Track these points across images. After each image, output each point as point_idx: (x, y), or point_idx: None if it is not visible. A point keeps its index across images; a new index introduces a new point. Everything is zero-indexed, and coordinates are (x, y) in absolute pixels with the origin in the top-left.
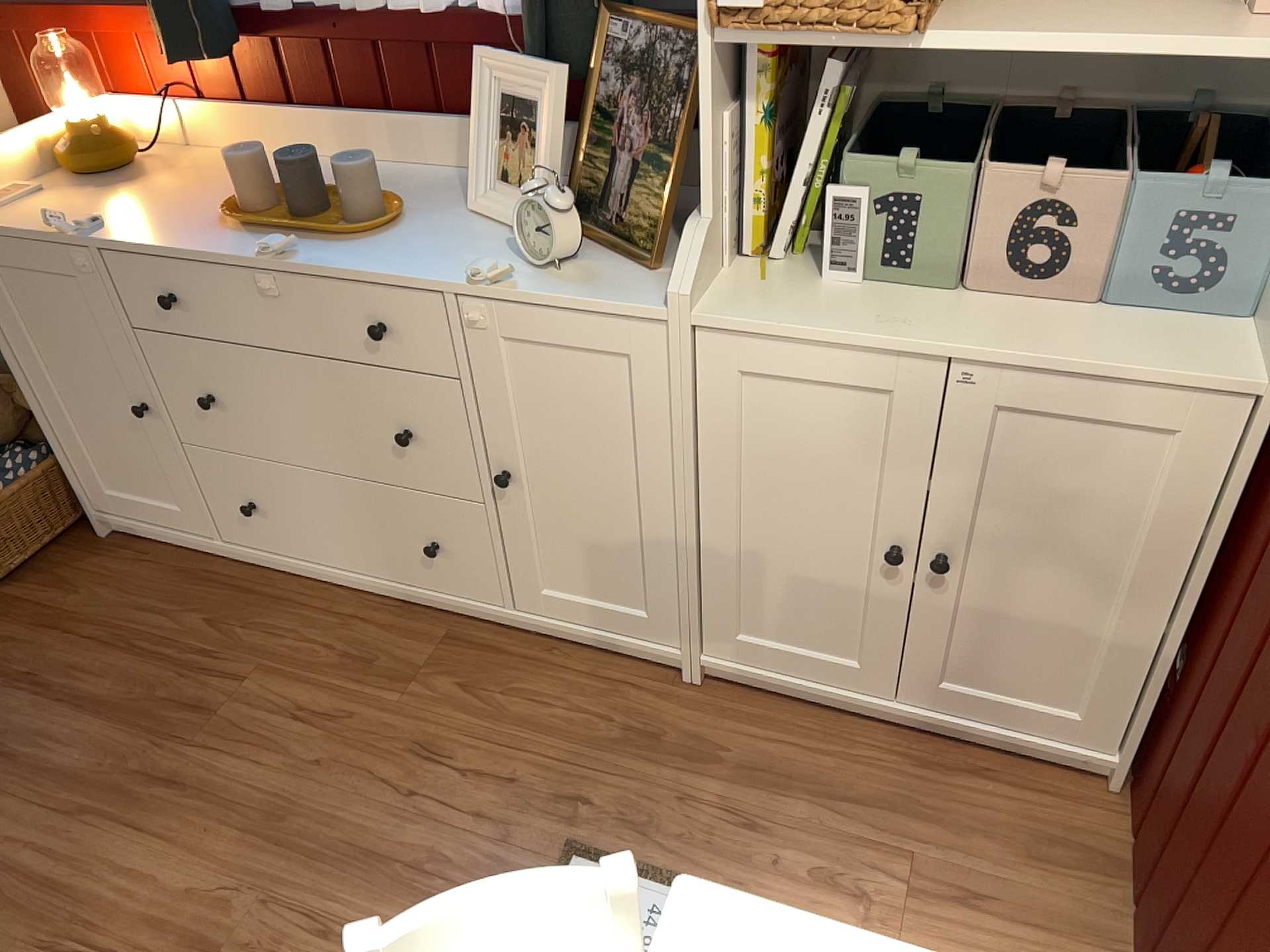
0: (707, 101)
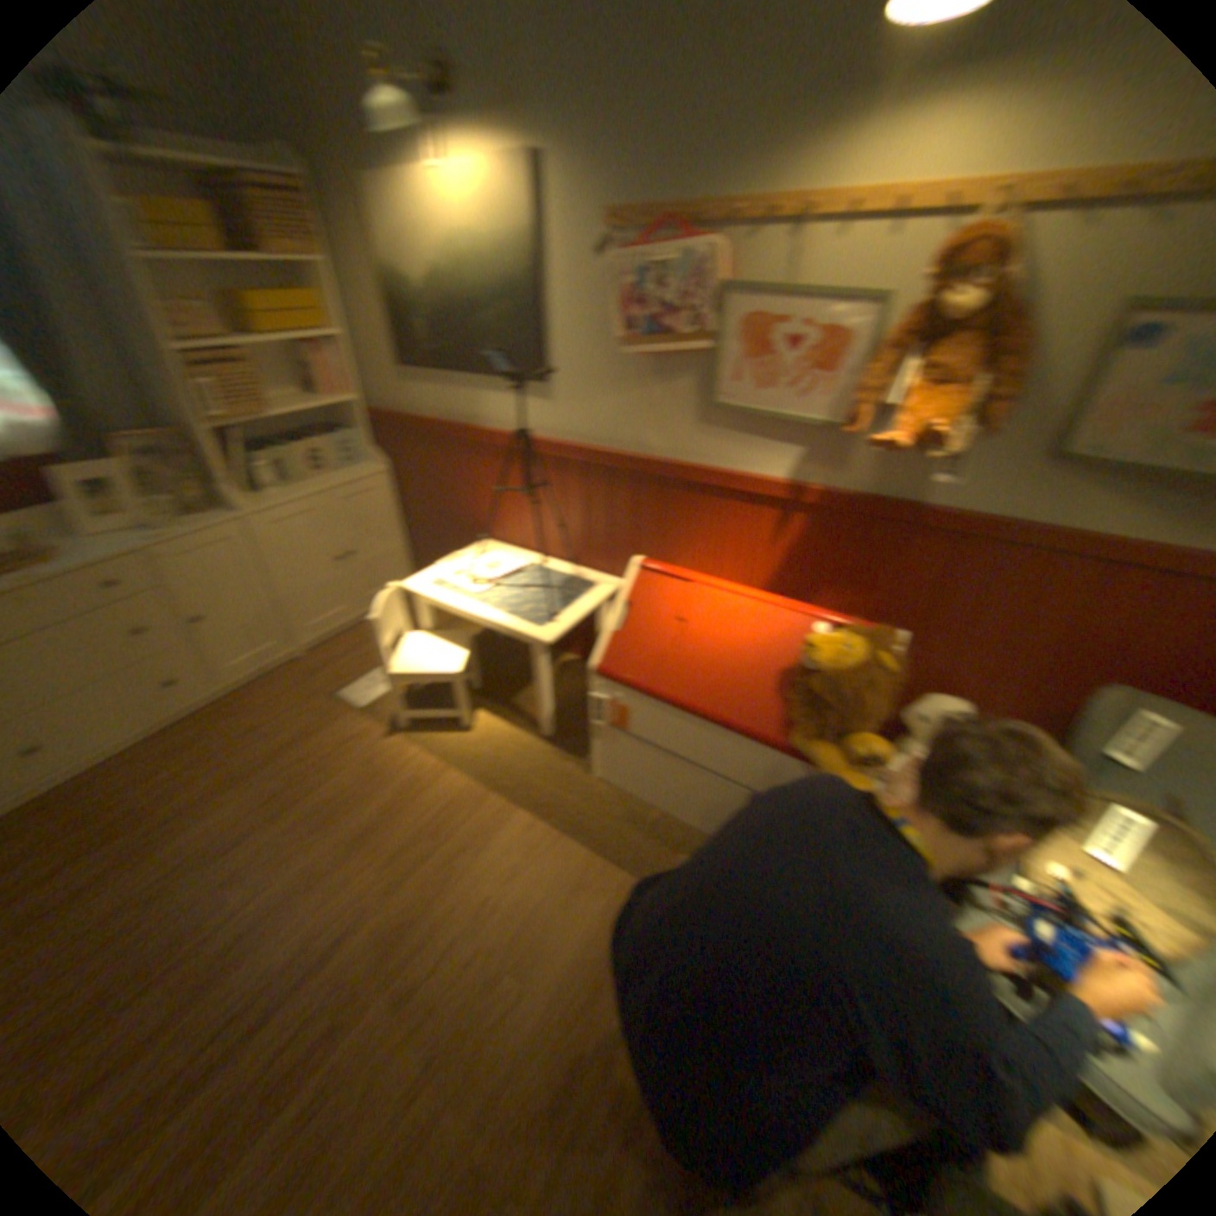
0: (199, 451)
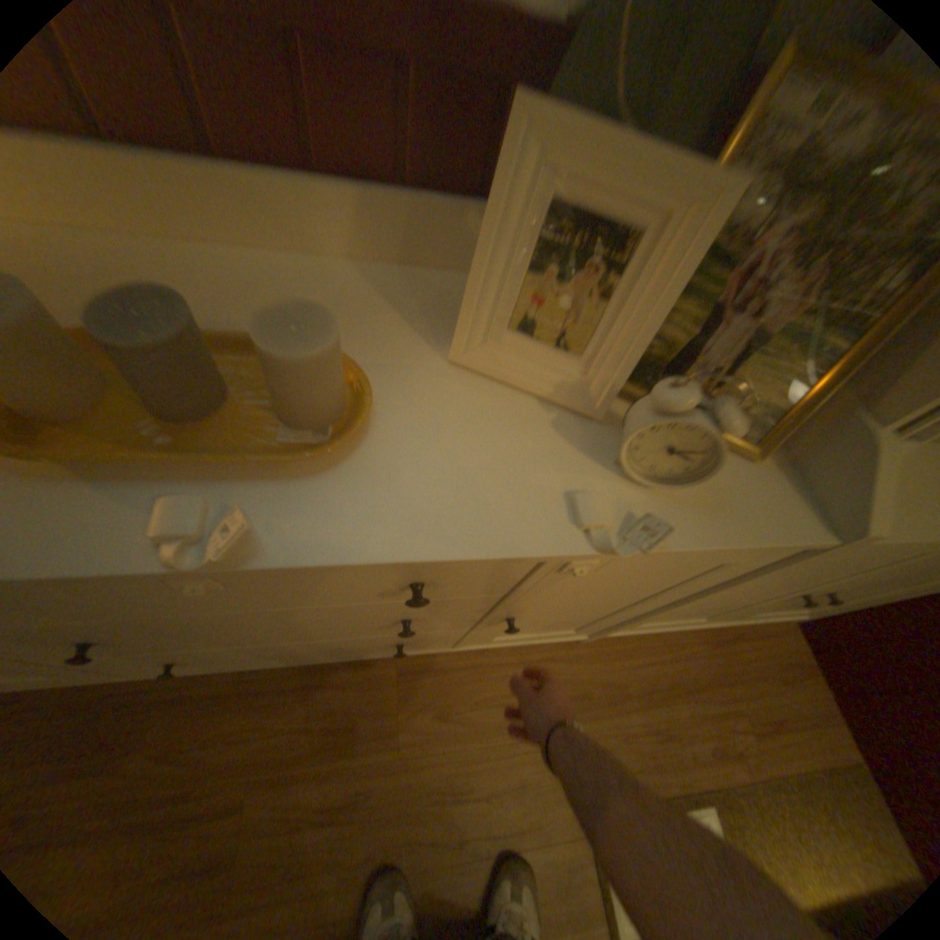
0: None
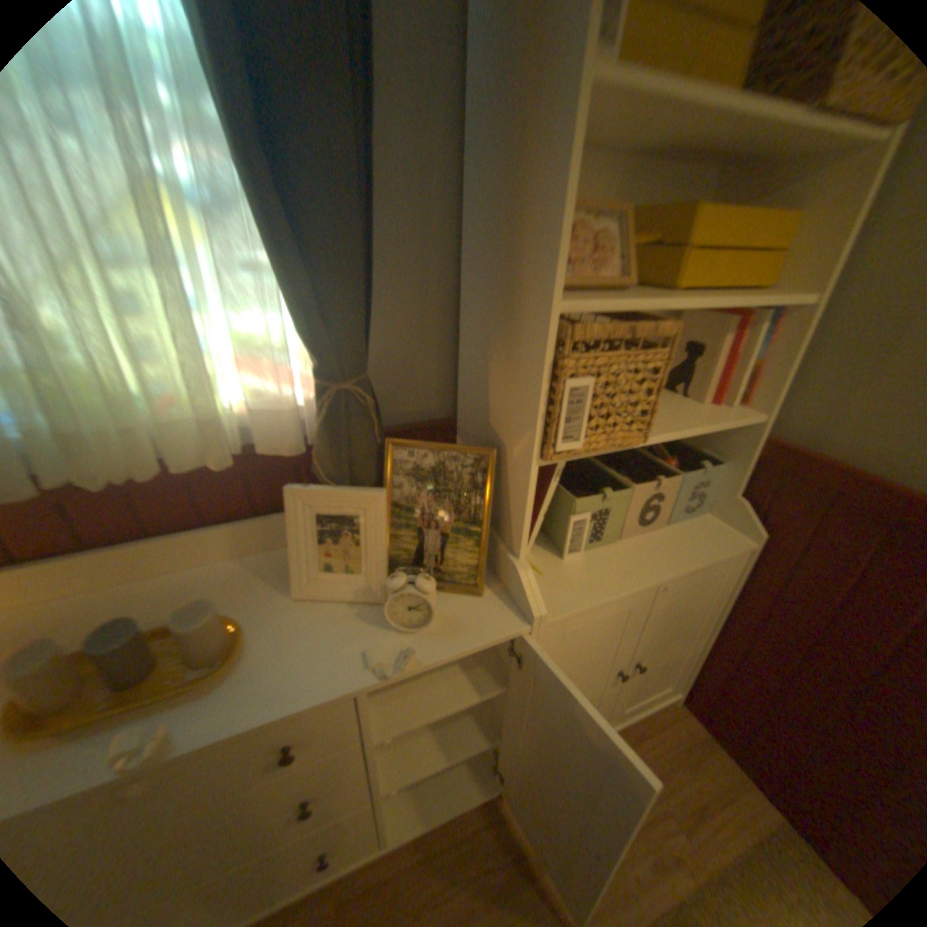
0: (525, 499)
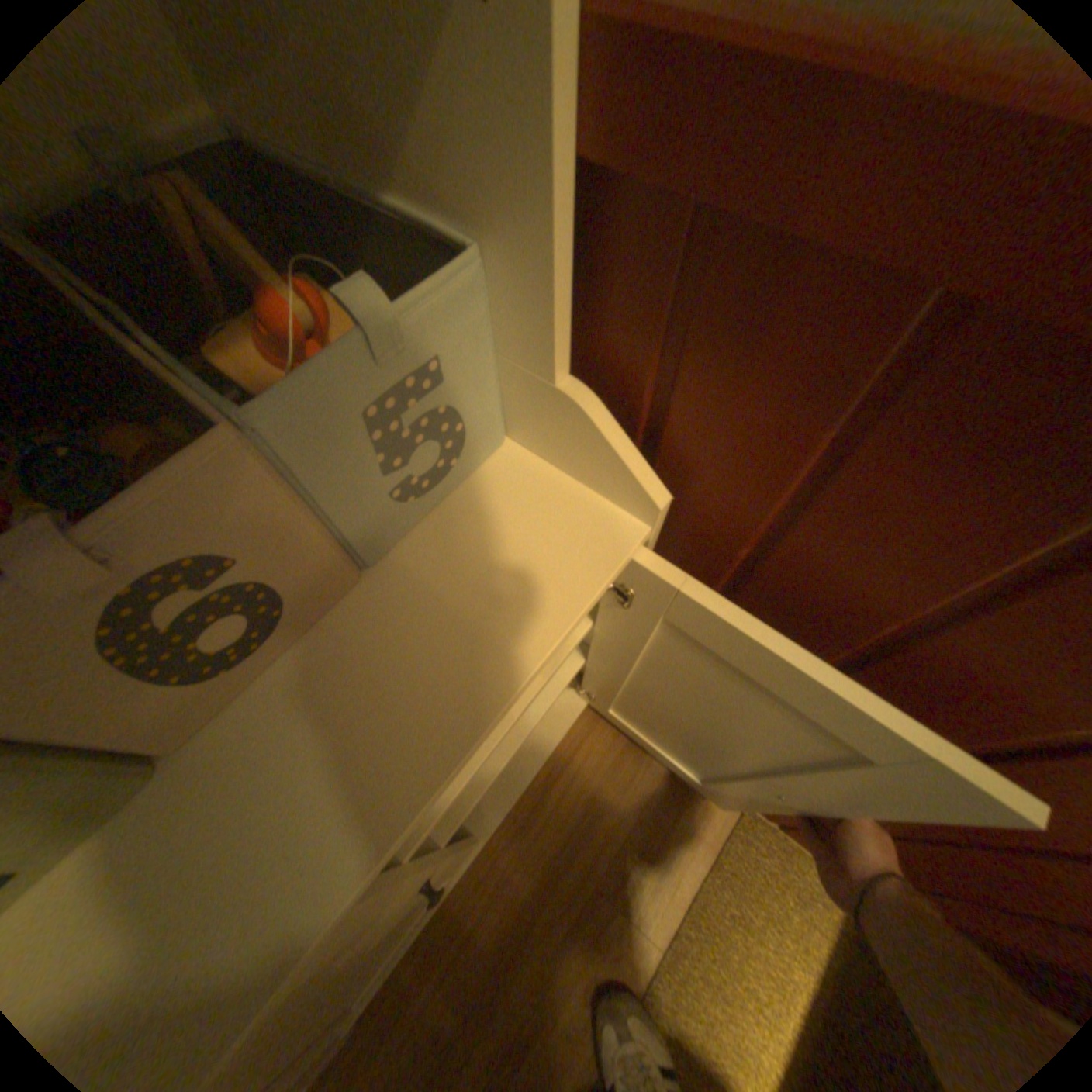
0: None
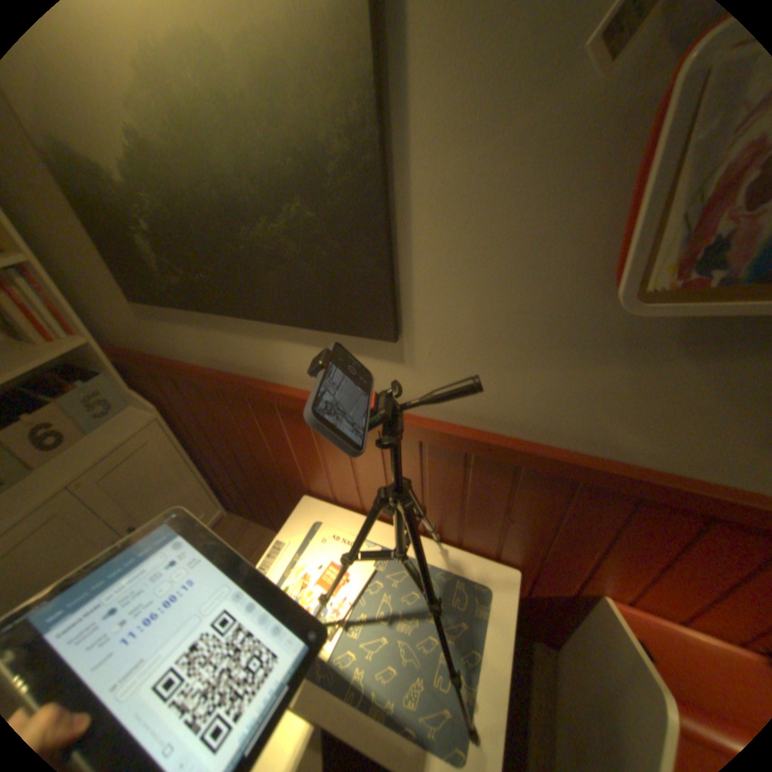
0: None
